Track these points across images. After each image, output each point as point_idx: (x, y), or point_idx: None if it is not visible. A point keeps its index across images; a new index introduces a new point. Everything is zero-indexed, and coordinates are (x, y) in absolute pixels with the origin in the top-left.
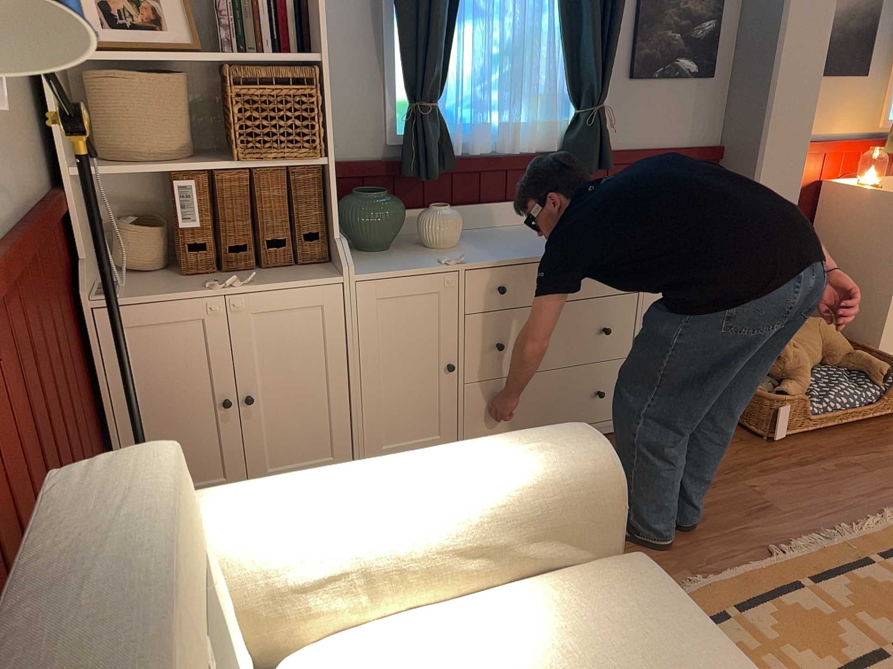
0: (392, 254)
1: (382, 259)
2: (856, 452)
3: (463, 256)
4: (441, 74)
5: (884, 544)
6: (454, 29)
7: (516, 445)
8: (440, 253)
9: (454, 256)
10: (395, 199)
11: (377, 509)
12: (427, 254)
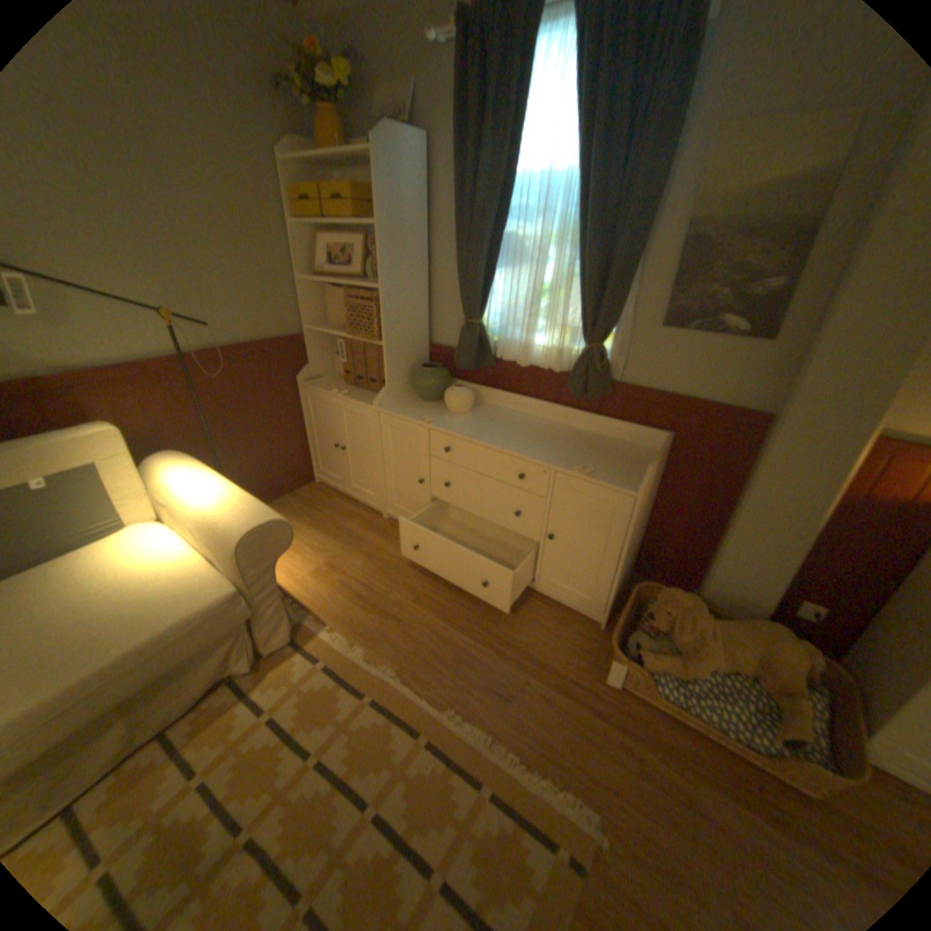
0: (426, 406)
1: (413, 406)
2: (668, 761)
3: (433, 420)
4: (478, 302)
5: (513, 799)
6: (496, 271)
7: (238, 506)
8: (443, 415)
9: (429, 419)
10: (437, 375)
11: (181, 493)
12: (436, 412)
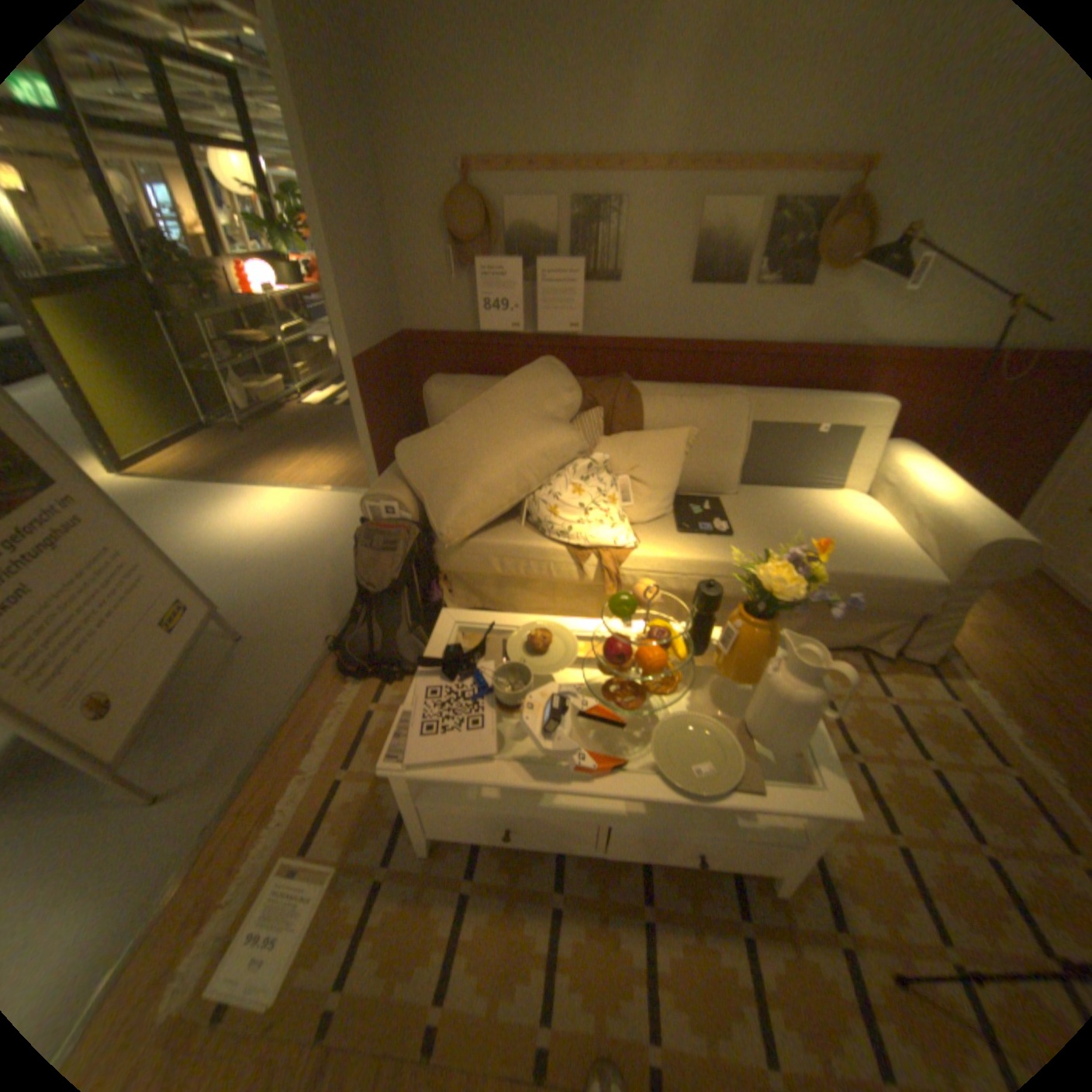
0: None
1: None
2: None
3: None
4: None
5: None
6: None
7: (993, 515)
8: None
9: None
10: None
11: (923, 481)
12: None
